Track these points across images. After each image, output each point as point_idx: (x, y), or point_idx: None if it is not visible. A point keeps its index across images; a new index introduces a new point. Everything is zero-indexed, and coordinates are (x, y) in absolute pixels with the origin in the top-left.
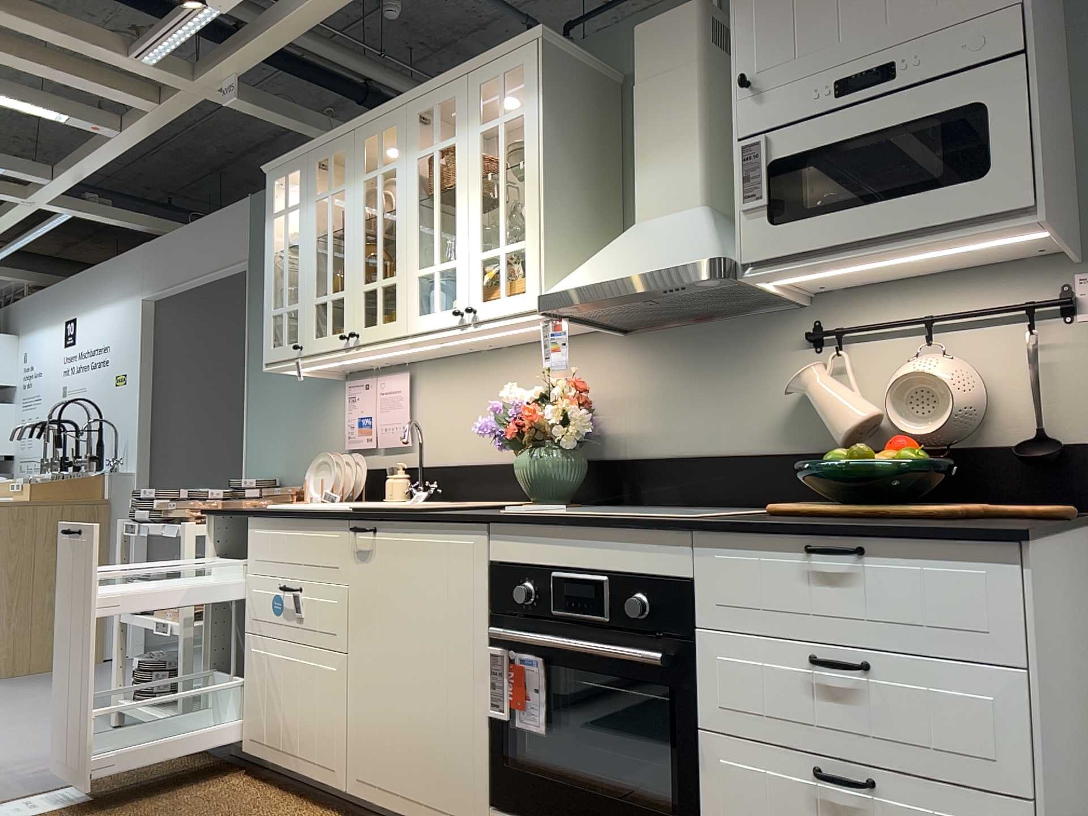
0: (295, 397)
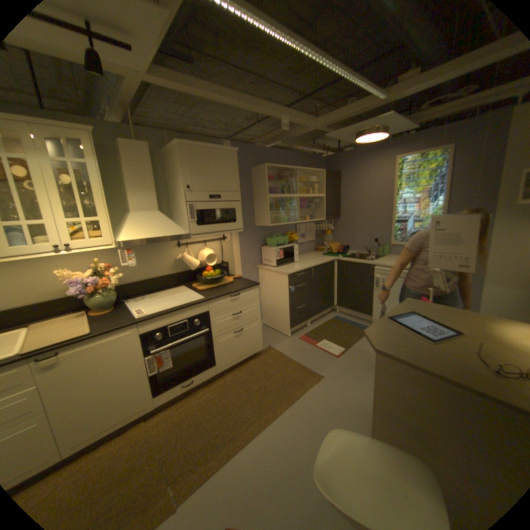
0: None
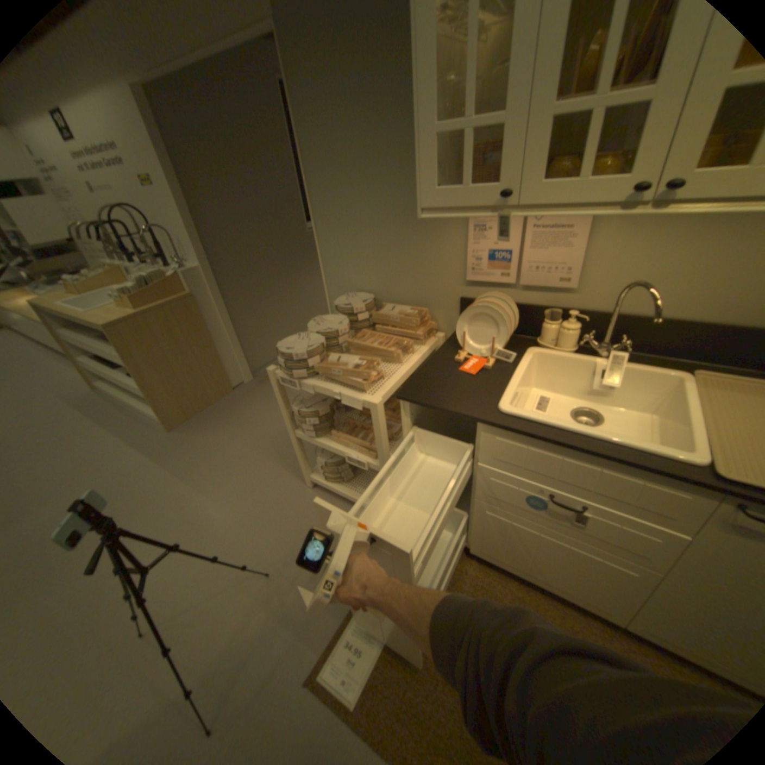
0: (383, 215)
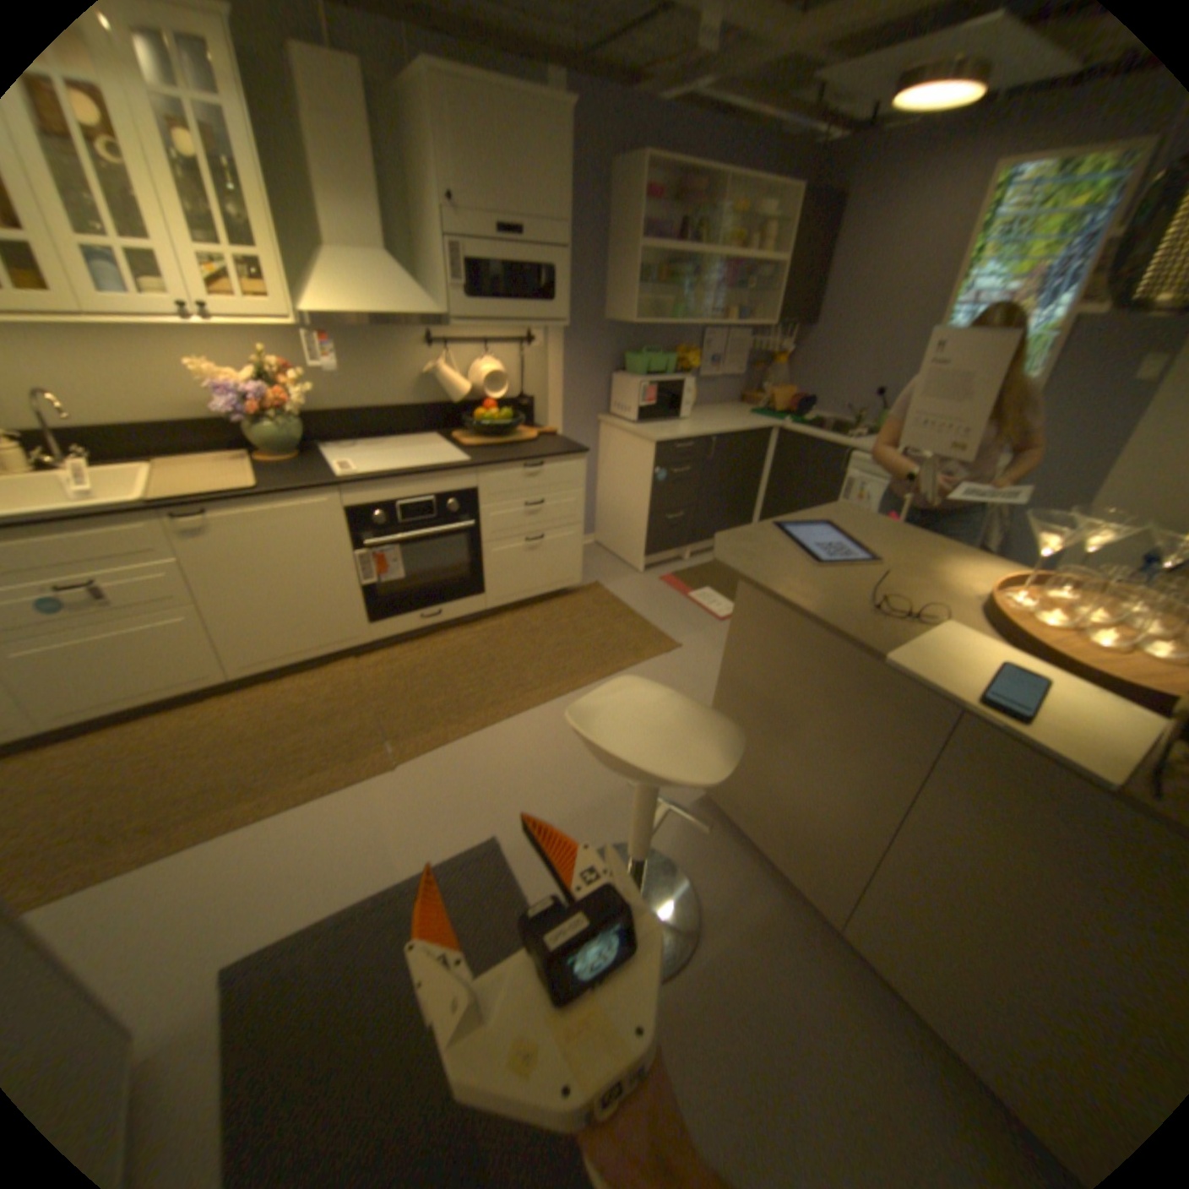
0: None
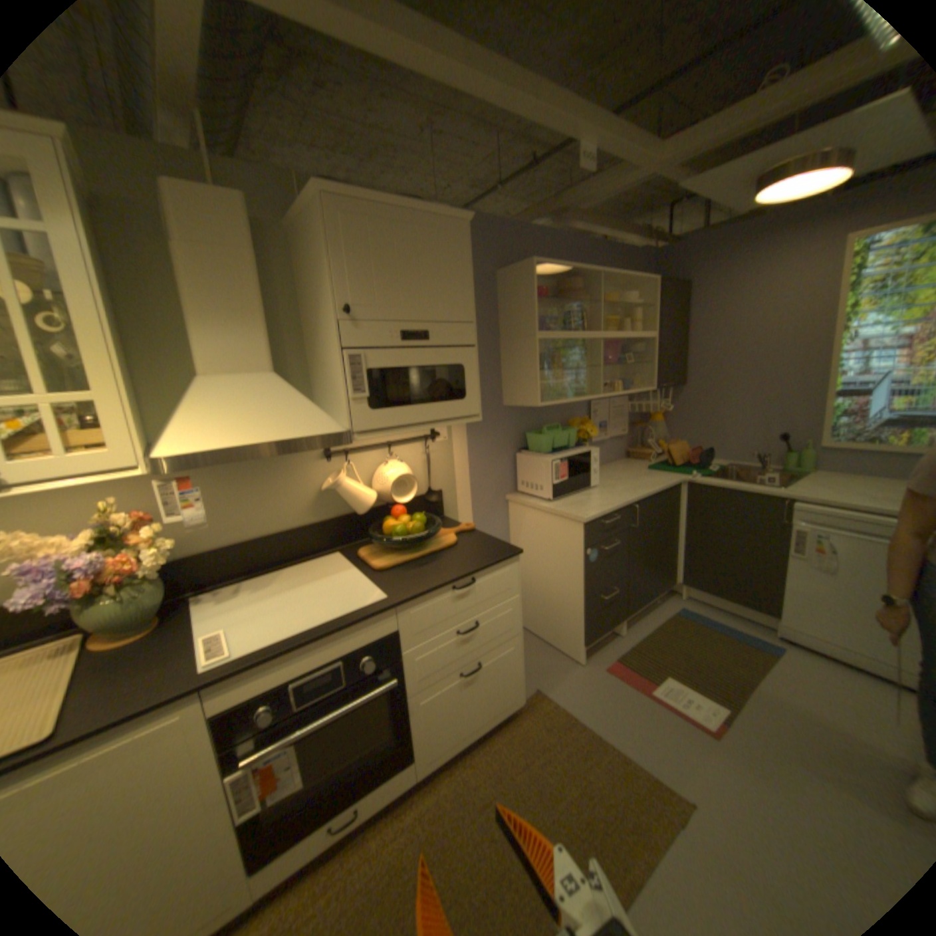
0: None
